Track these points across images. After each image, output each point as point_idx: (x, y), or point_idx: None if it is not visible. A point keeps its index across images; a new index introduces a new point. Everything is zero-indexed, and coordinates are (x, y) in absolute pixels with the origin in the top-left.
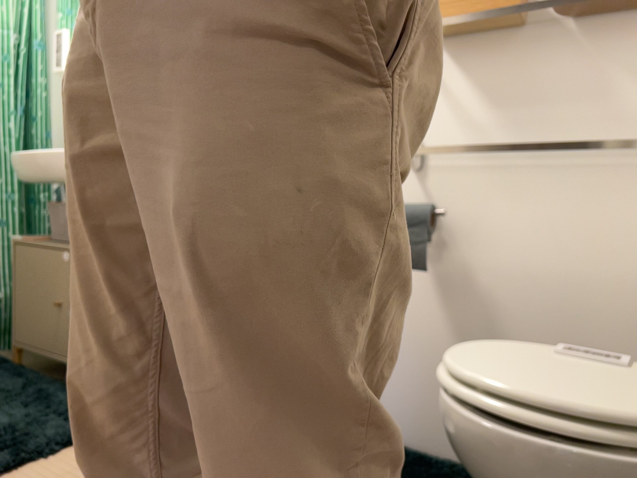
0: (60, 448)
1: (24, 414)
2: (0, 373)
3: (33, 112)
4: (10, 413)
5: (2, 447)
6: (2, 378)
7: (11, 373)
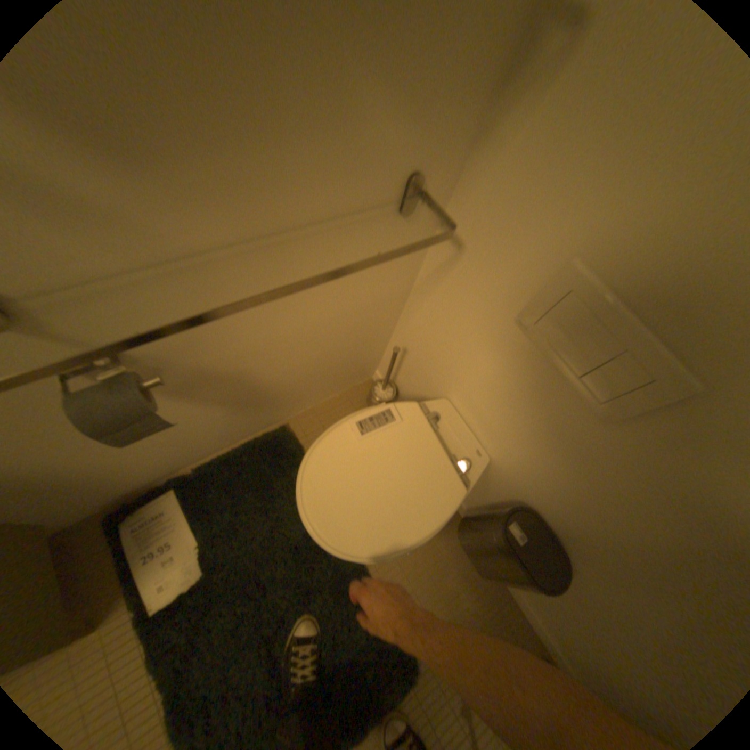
0: None
1: None
2: None
3: None
4: None
5: None
6: None
7: None
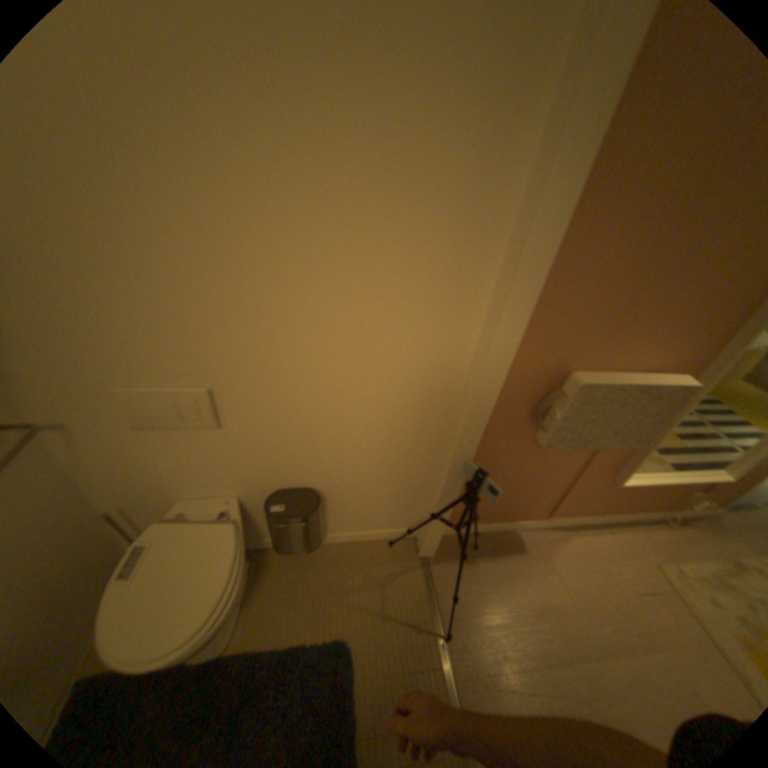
0: None
1: None
2: None
3: None
4: None
5: None
6: None
7: None
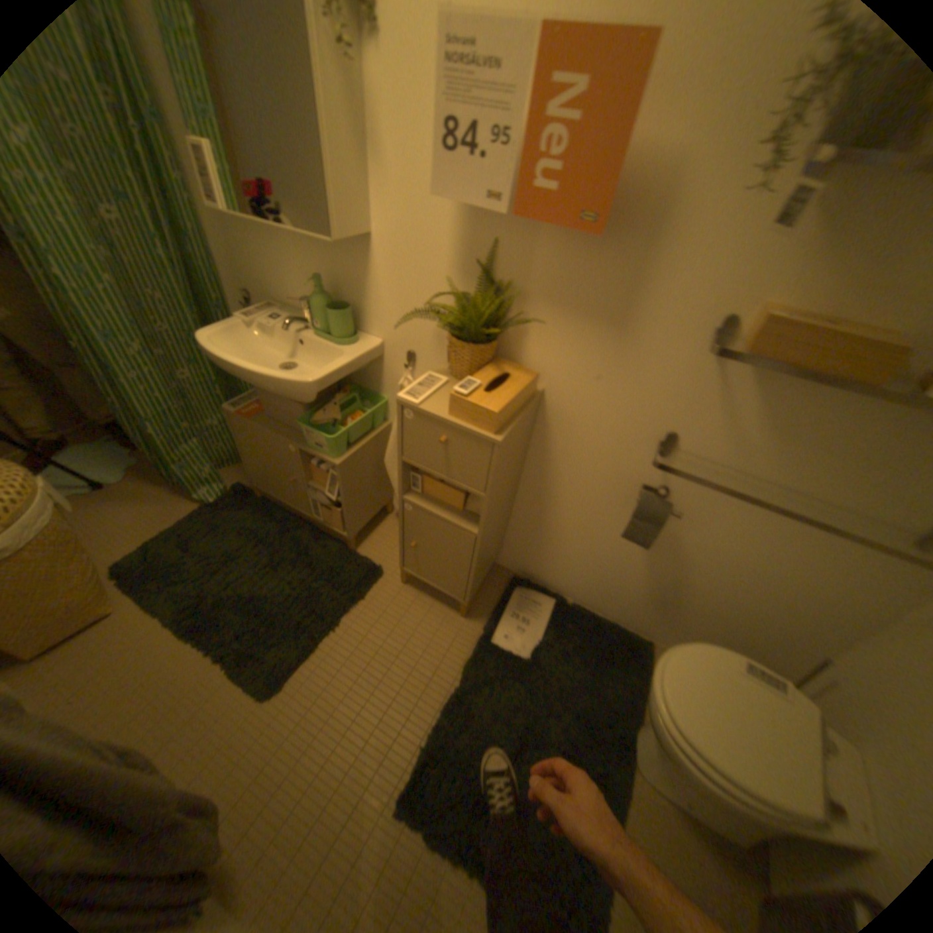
0: (343, 620)
1: (299, 578)
2: (252, 513)
3: (174, 210)
4: (288, 577)
5: (303, 628)
6: (258, 522)
7: (263, 514)
